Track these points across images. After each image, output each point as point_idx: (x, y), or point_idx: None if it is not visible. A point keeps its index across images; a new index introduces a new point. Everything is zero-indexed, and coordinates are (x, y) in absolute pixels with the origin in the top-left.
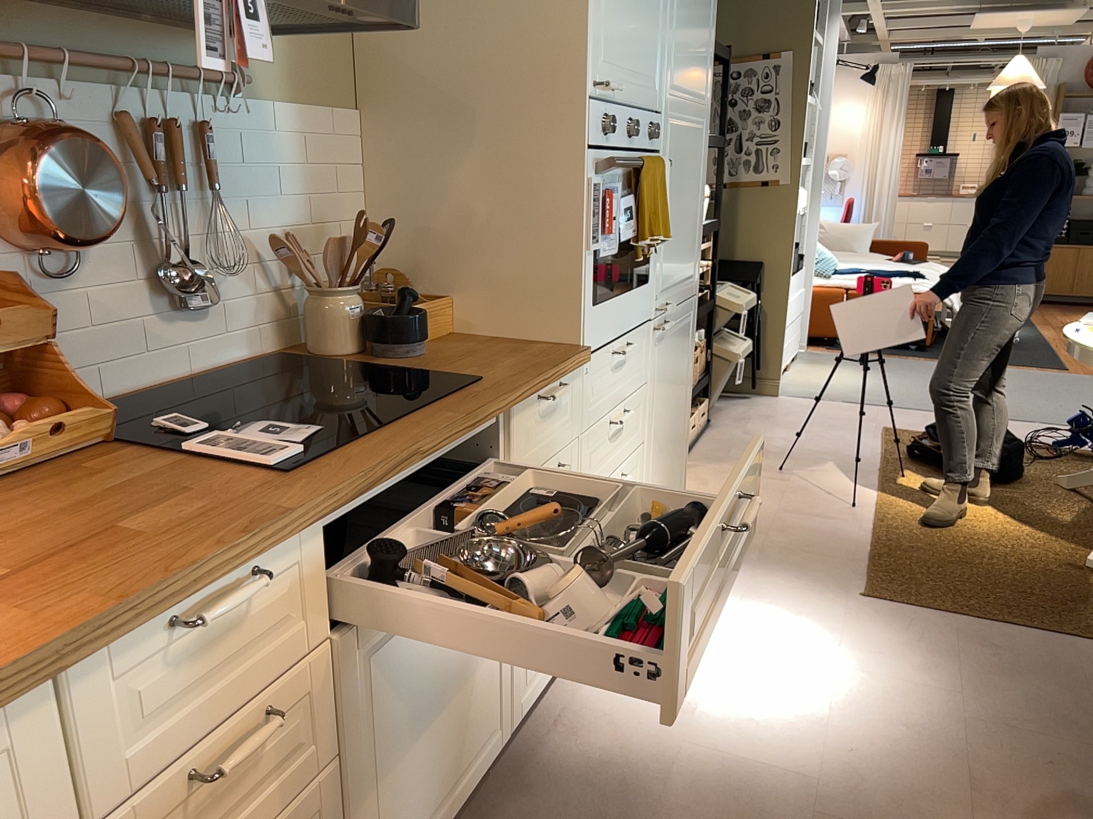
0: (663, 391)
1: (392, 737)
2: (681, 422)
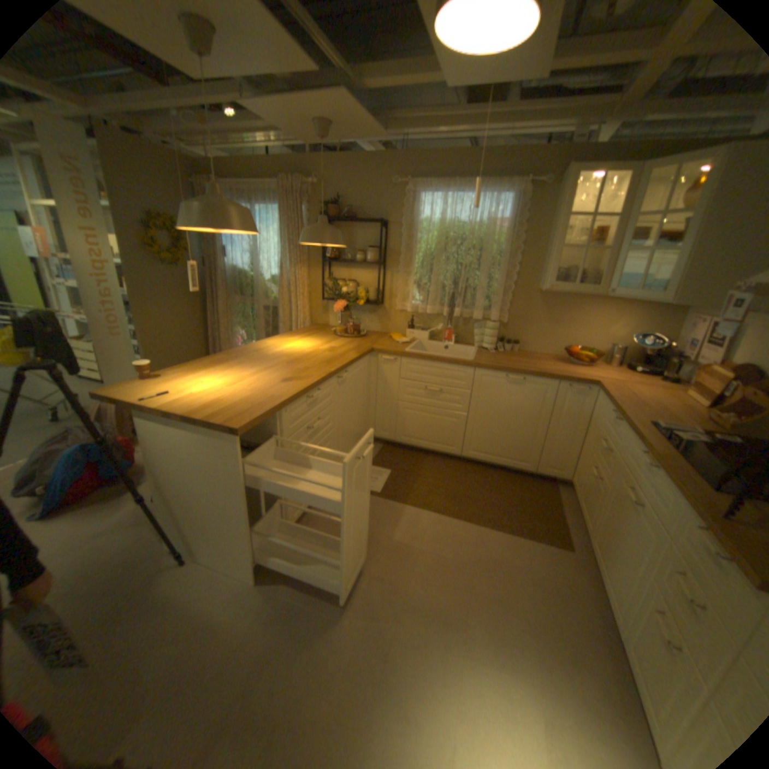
0: None
1: (613, 517)
2: None
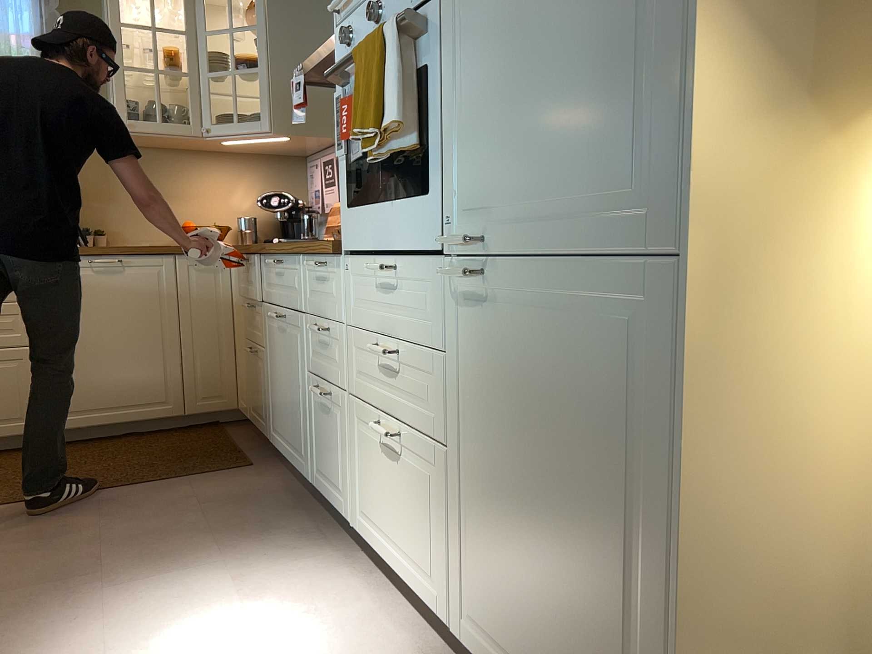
0: (499, 411)
1: (273, 371)
2: (609, 590)
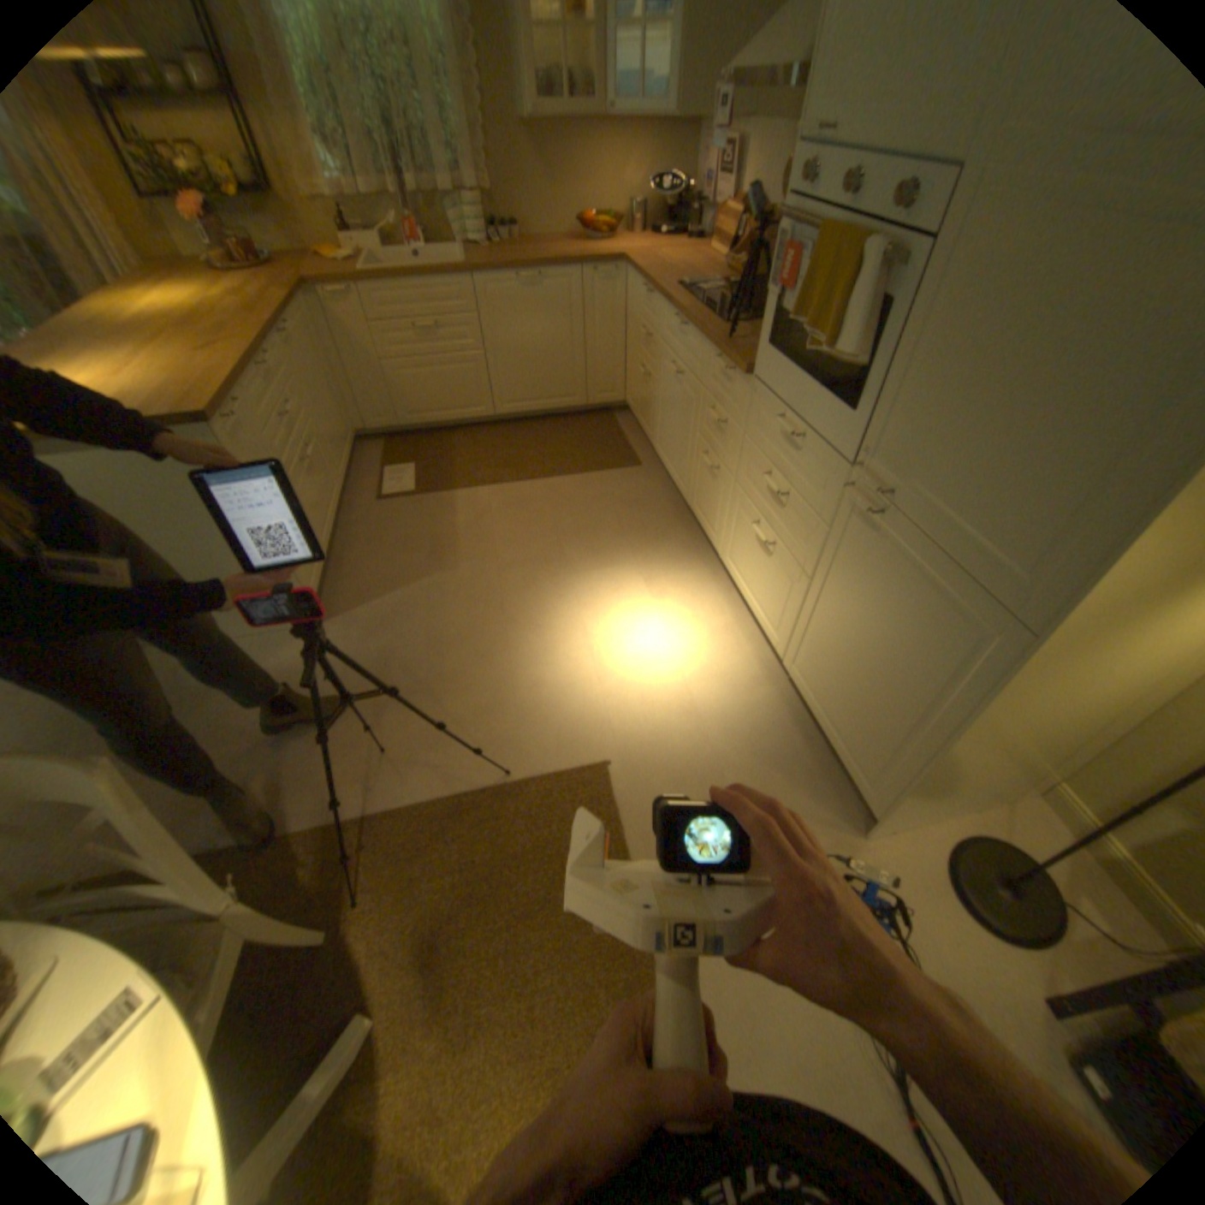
0: (851, 590)
1: (663, 406)
2: (886, 717)
